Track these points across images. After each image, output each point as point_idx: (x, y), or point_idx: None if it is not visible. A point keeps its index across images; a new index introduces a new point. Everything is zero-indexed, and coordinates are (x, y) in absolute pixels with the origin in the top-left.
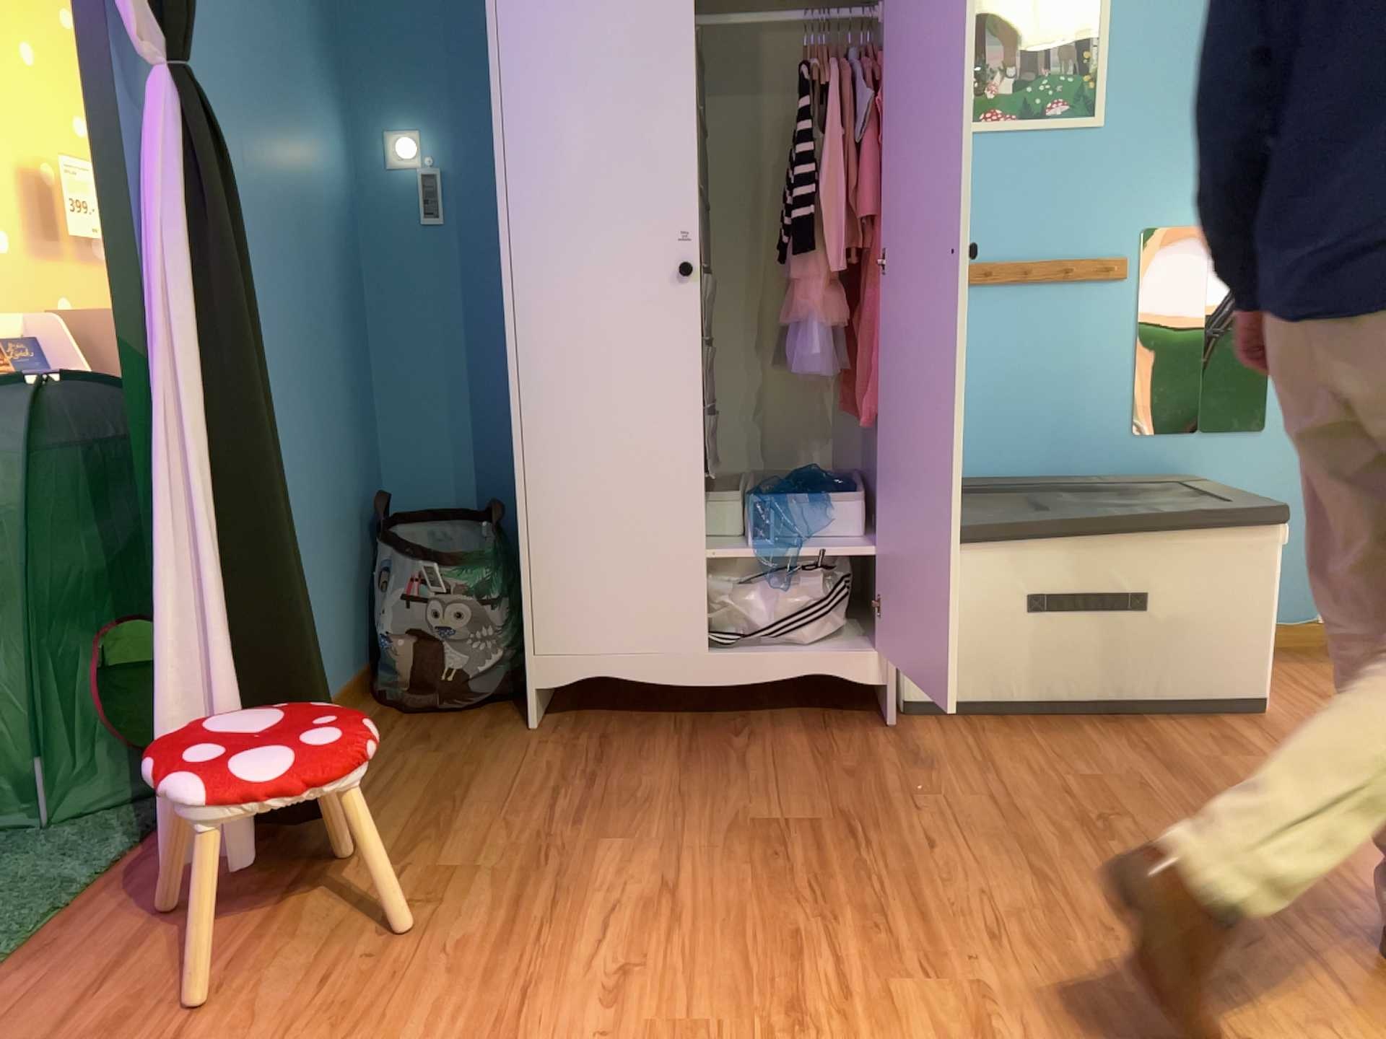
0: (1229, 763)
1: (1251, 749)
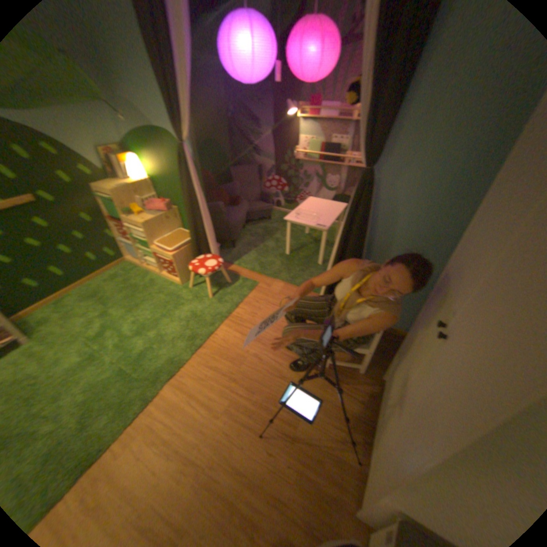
0: None
1: None
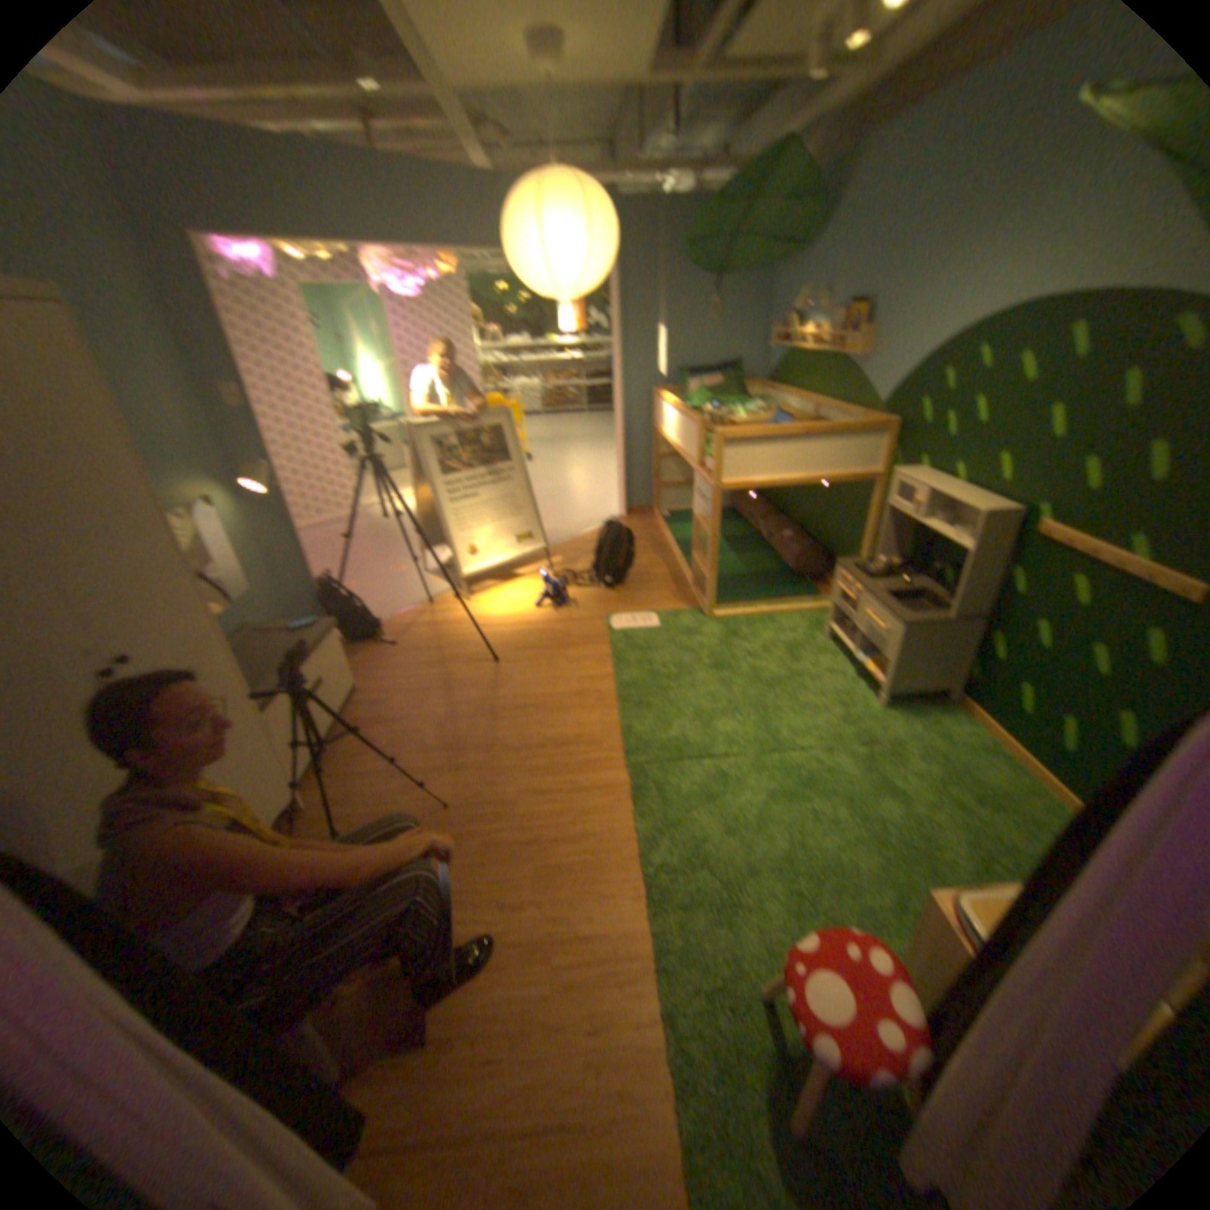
0: (392, 708)
1: (383, 700)
